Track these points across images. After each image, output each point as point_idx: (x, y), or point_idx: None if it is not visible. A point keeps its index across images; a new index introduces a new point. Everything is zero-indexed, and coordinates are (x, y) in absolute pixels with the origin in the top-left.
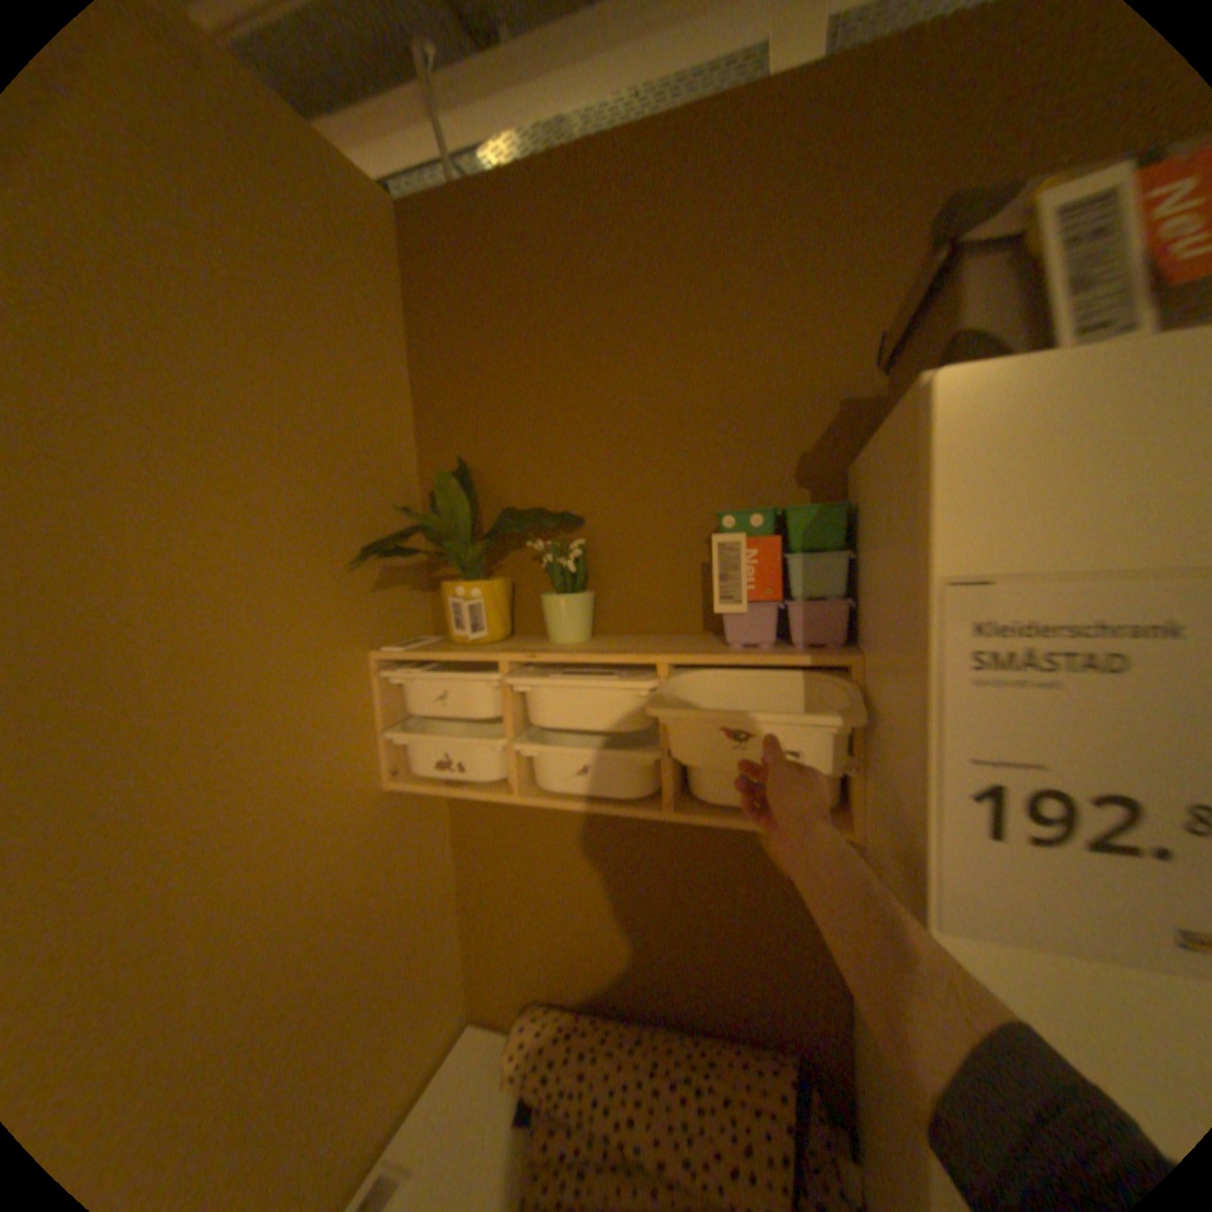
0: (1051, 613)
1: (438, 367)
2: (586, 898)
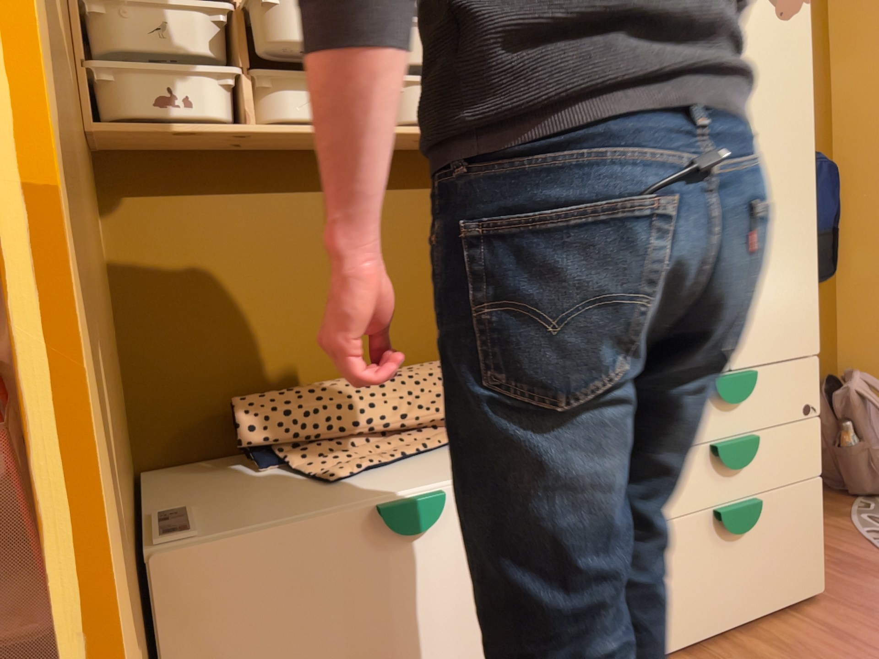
0: None
1: None
2: (275, 286)
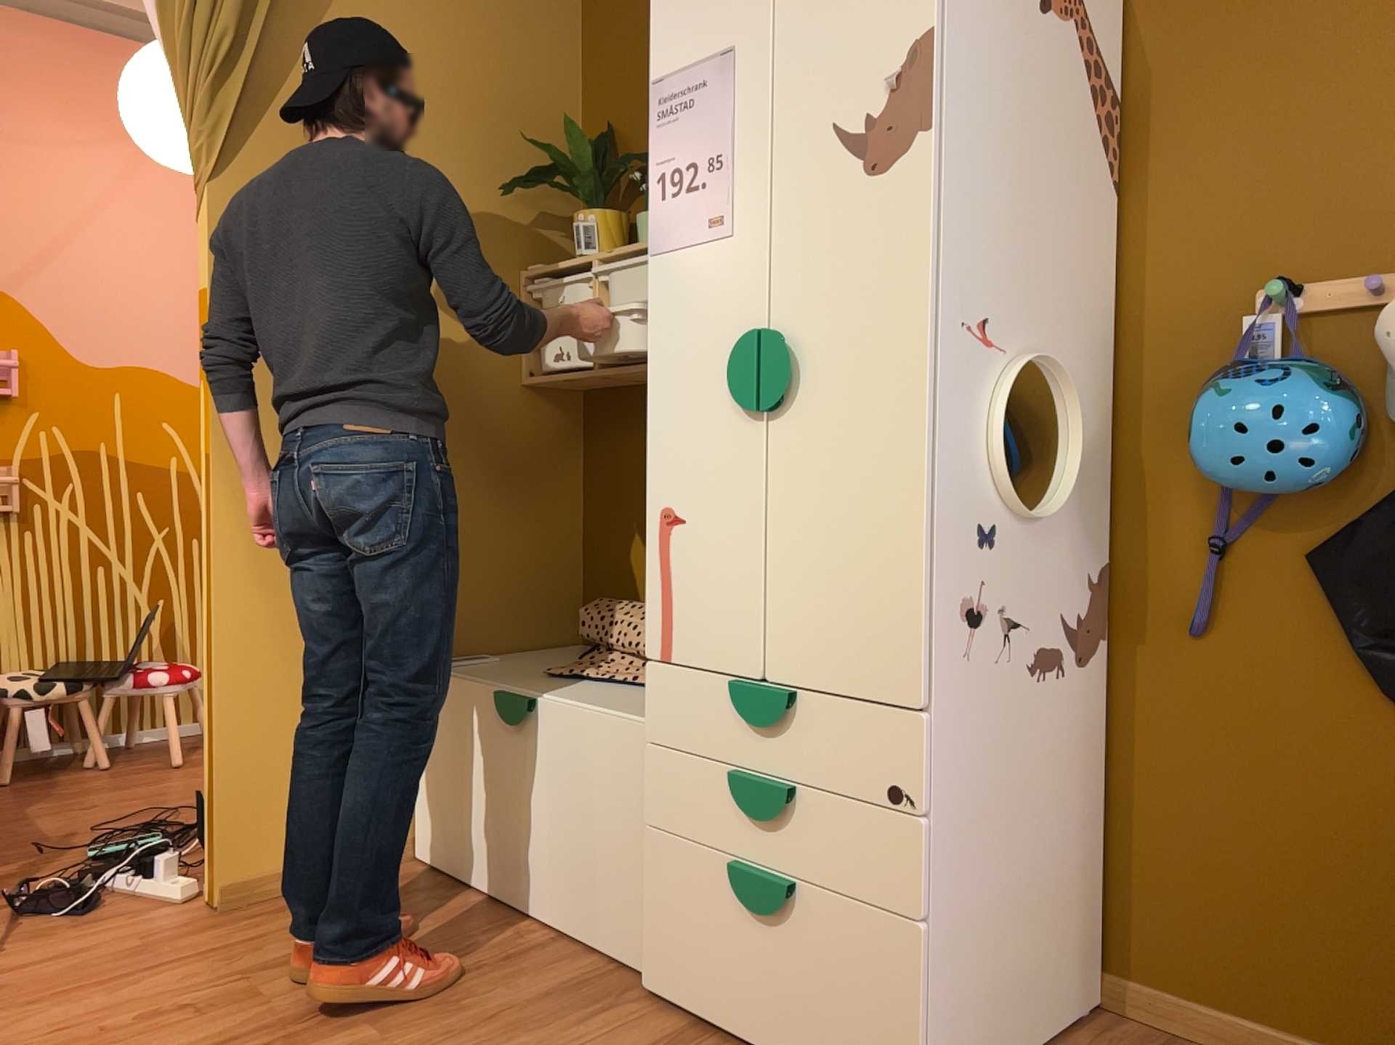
0: (677, 90)
1: (600, 52)
2: None
